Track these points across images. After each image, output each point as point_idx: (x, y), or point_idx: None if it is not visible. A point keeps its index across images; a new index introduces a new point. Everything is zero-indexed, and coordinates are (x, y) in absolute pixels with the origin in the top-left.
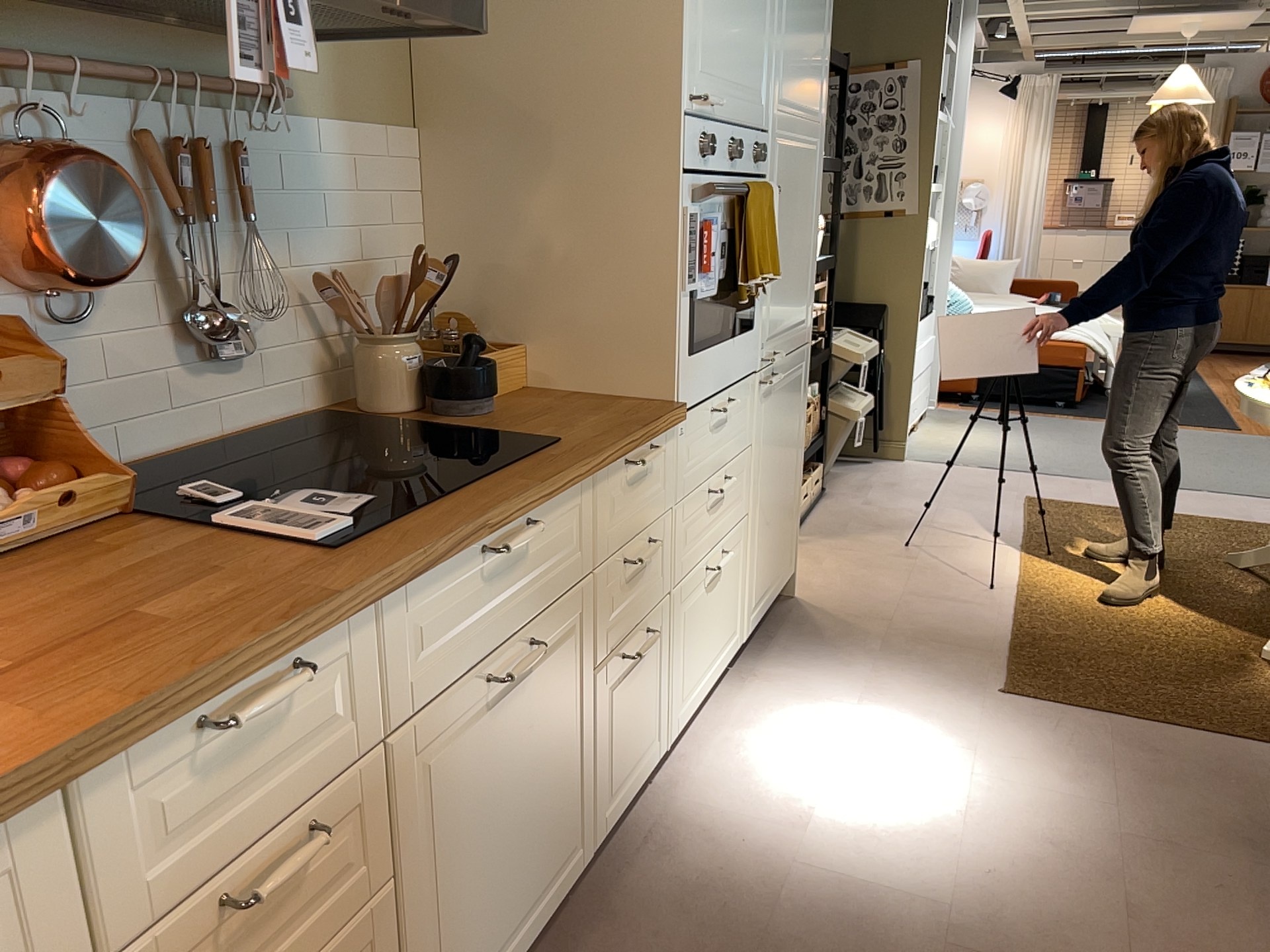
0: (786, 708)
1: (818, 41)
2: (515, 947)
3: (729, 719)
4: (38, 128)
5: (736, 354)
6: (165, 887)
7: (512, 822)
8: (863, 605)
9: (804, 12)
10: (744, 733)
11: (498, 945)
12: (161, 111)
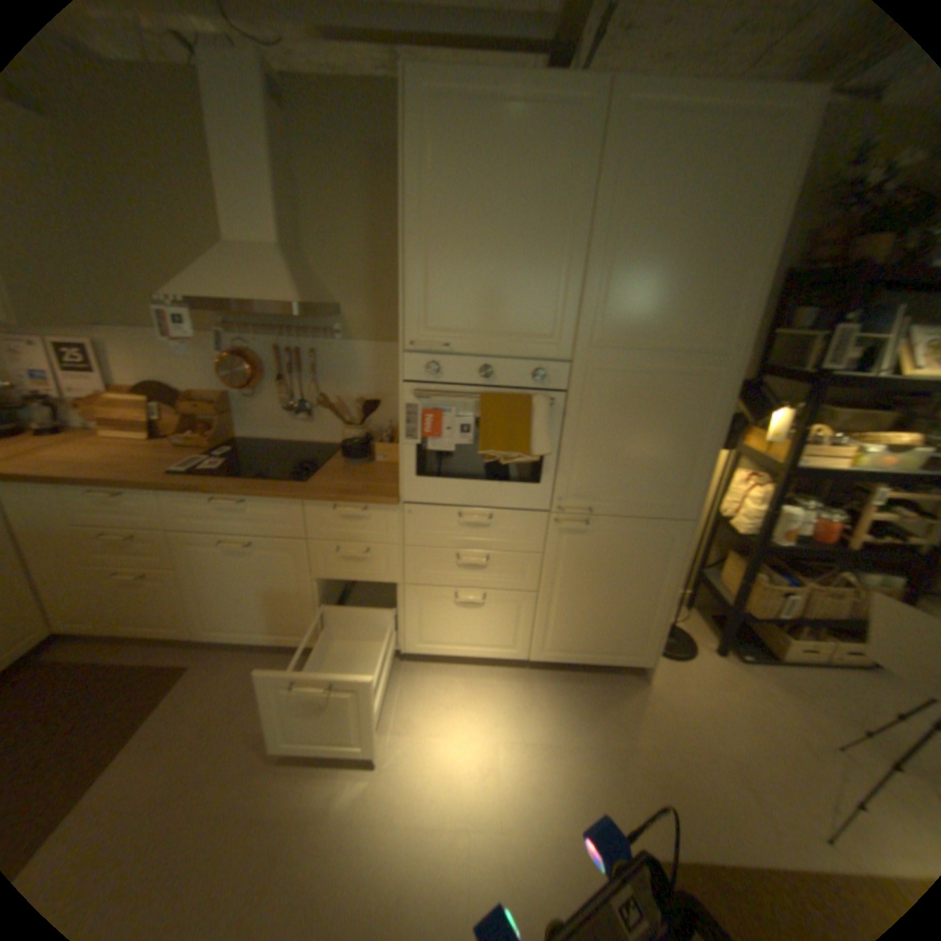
0: (498, 705)
1: (719, 281)
2: (253, 639)
3: (471, 681)
4: (241, 343)
5: (501, 491)
6: (87, 520)
7: (246, 597)
8: (680, 731)
9: (671, 261)
10: (461, 690)
11: (241, 631)
12: (281, 338)
